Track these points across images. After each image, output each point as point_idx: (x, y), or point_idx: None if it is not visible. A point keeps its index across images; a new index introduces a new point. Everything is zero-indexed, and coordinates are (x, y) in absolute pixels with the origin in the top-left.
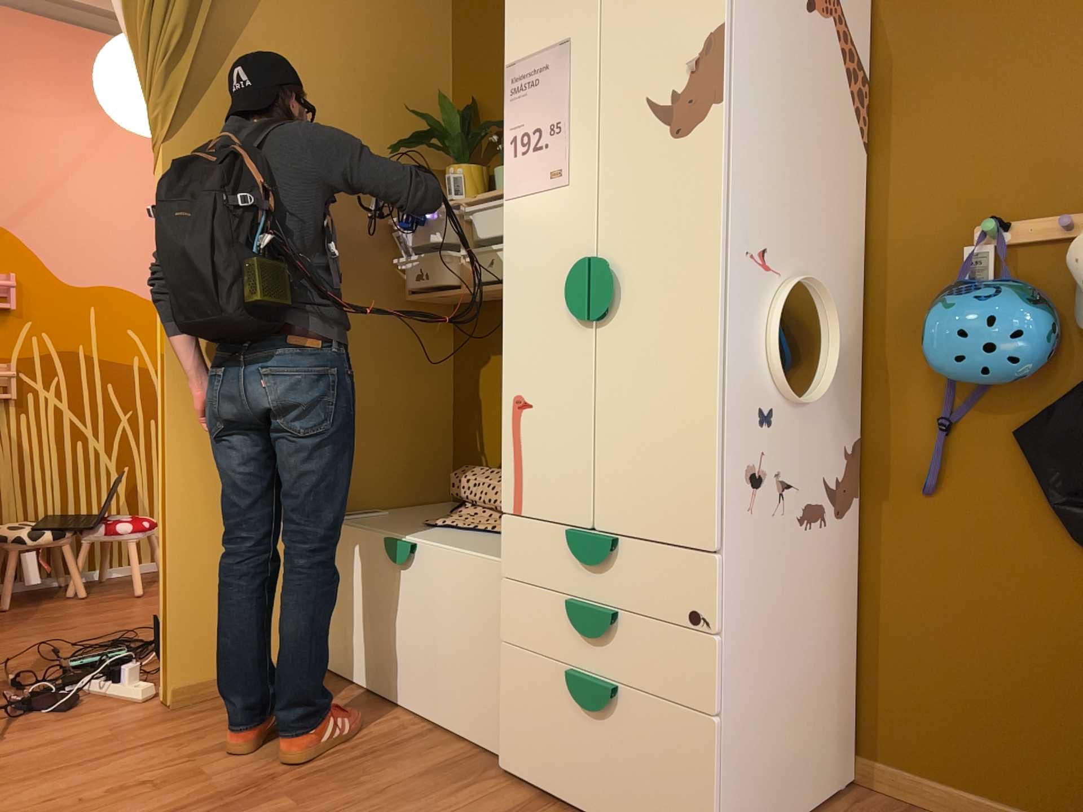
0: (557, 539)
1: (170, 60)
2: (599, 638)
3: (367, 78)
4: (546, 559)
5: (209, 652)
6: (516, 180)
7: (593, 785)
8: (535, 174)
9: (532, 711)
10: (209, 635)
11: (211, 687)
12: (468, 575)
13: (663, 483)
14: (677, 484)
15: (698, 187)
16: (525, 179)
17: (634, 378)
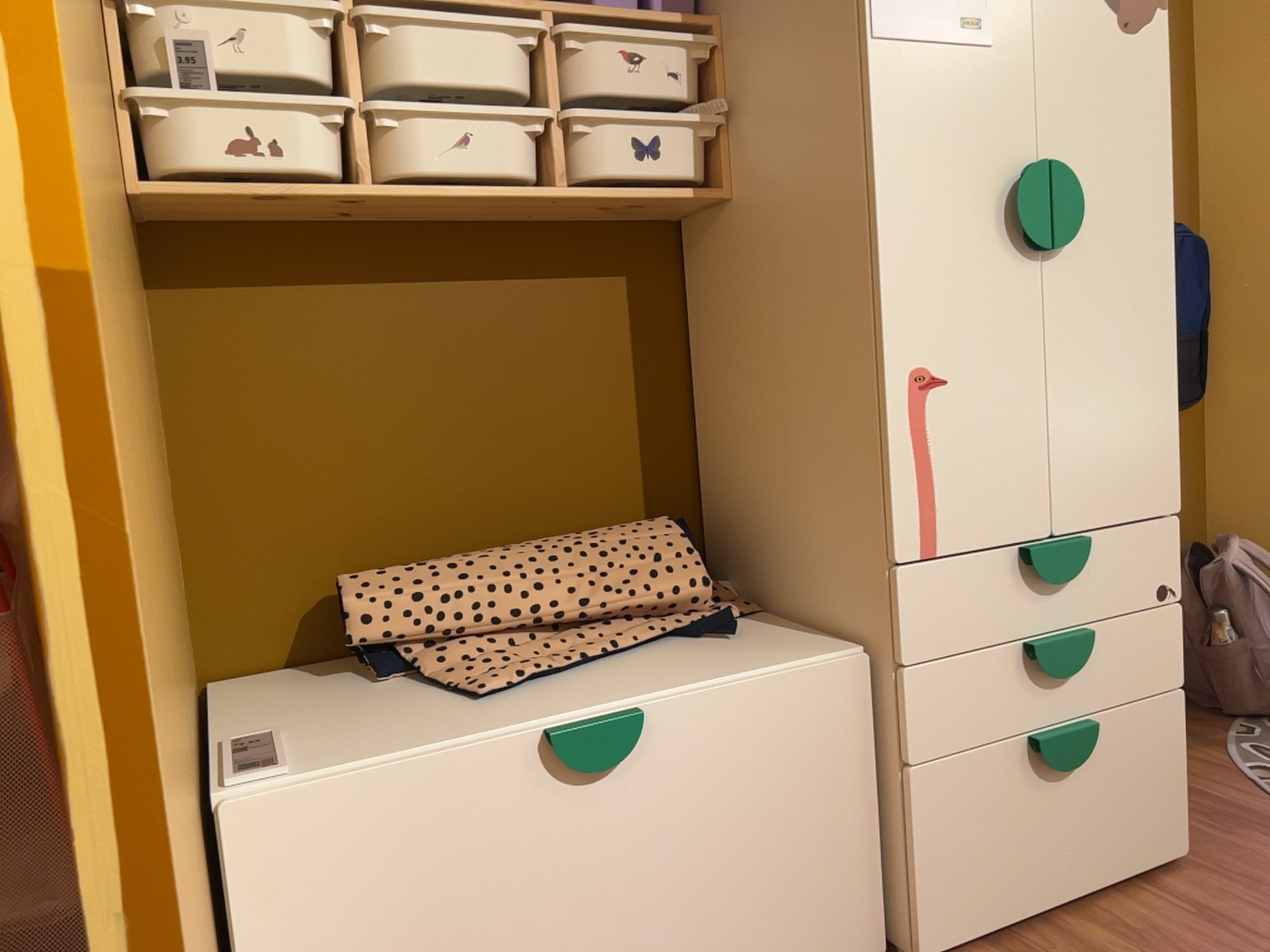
0: (998, 569)
1: None
2: (1081, 668)
3: None
4: (983, 605)
5: None
6: (898, 11)
7: (1064, 862)
8: (935, 14)
9: (975, 834)
10: None
11: None
12: (787, 707)
13: (1129, 450)
14: (1143, 447)
15: (1149, 101)
16: (917, 15)
17: (1093, 327)
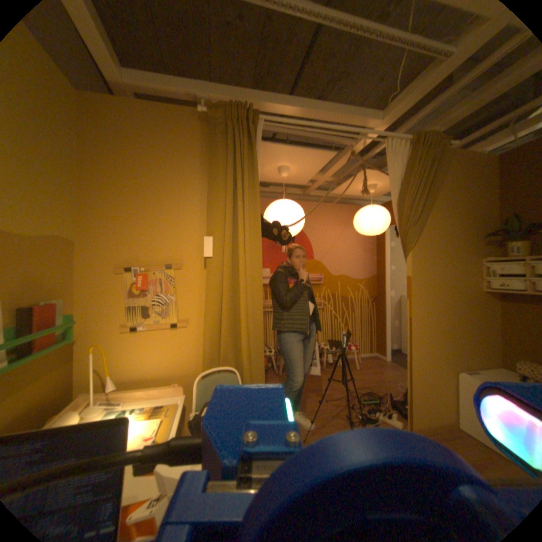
0: None
1: (414, 222)
2: None
3: (470, 212)
4: None
5: (424, 418)
6: None
7: None
8: None
9: None
10: (424, 412)
11: (426, 431)
12: None
13: None
14: None
15: None
16: None
17: None
